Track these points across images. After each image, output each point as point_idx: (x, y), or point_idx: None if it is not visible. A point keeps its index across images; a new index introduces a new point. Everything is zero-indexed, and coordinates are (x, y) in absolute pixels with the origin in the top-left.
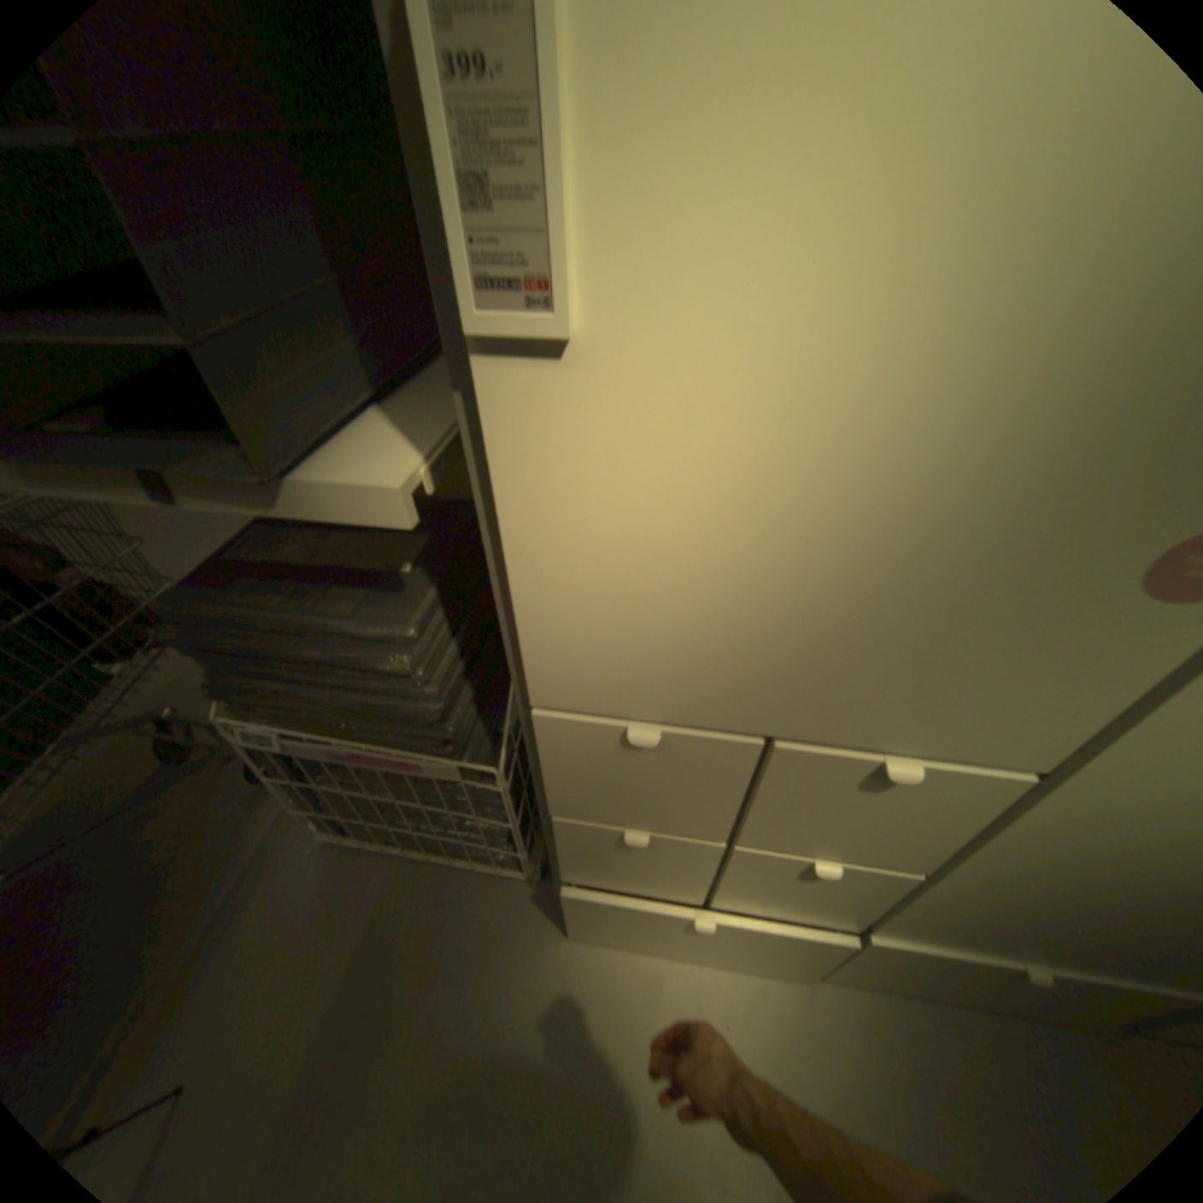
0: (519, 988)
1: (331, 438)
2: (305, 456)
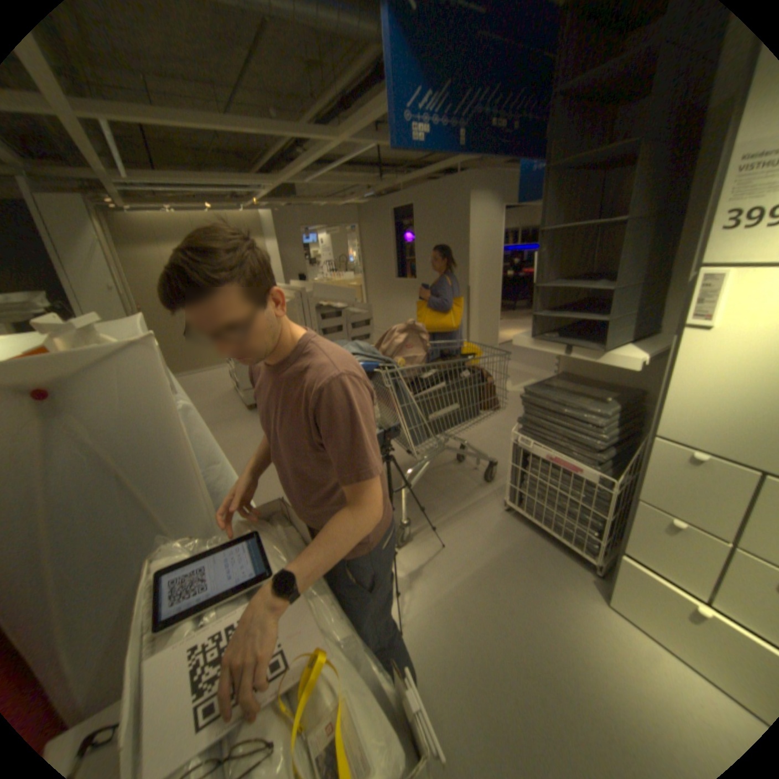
0: (578, 608)
1: (622, 348)
2: (615, 350)
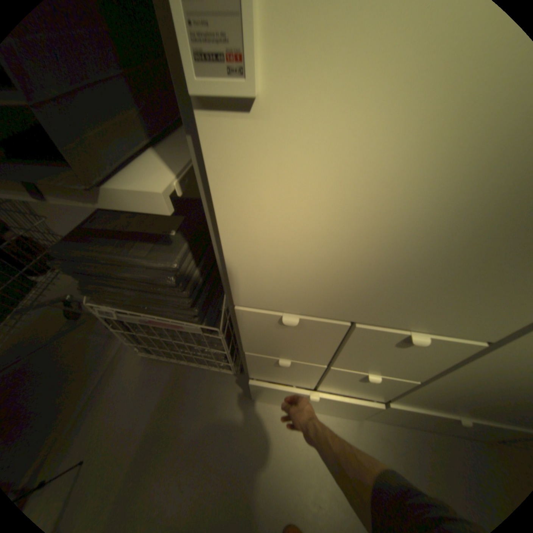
0: (230, 421)
1: (125, 165)
2: (111, 174)
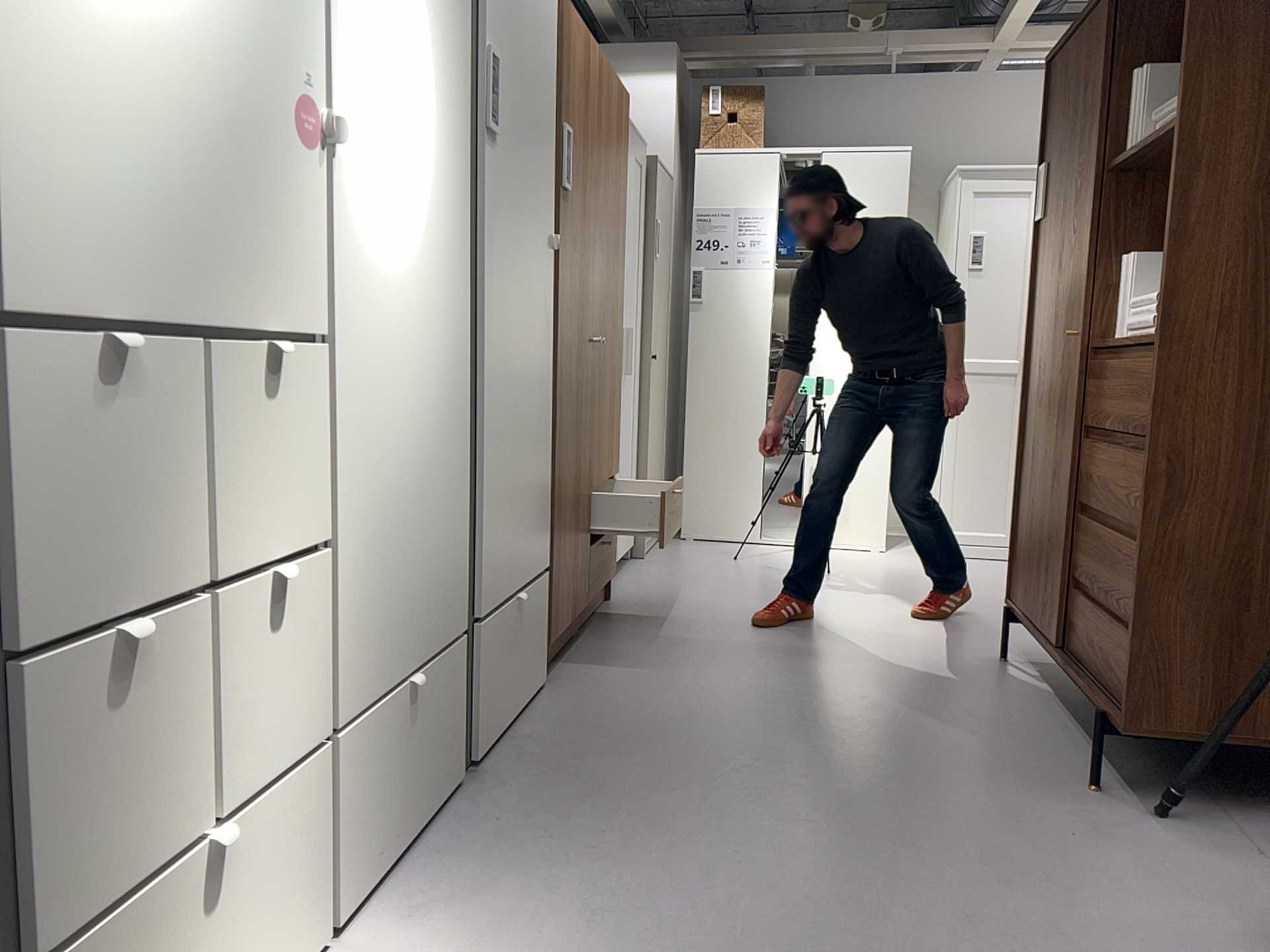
0: None
1: None
2: None
